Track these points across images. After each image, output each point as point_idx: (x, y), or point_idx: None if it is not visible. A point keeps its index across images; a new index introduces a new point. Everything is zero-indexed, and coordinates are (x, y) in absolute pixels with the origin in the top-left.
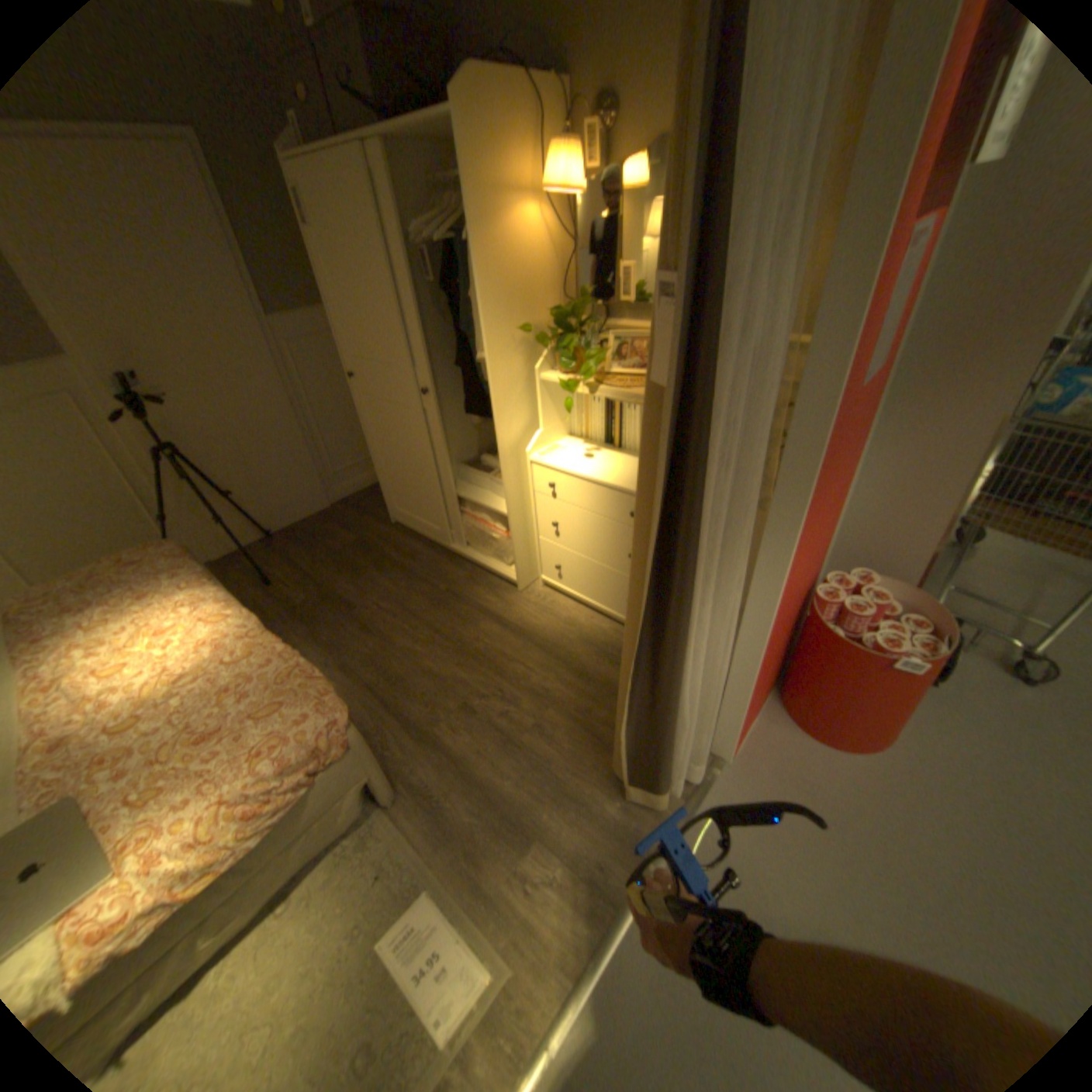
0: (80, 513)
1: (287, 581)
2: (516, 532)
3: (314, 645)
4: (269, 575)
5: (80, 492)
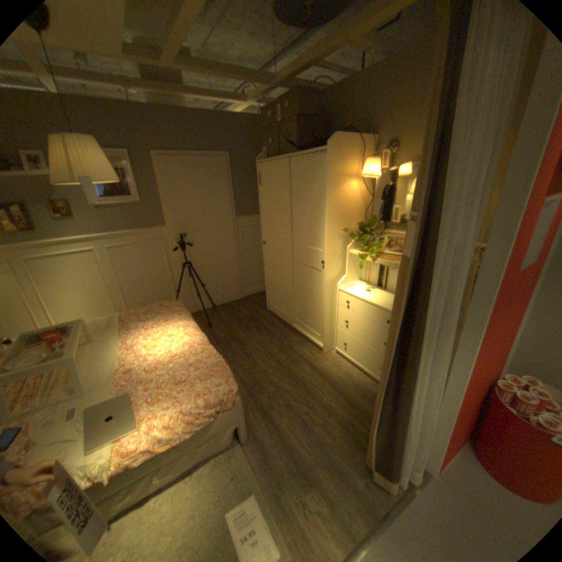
0: (152, 285)
1: (218, 327)
2: (326, 322)
3: (224, 358)
4: (212, 324)
5: (154, 276)
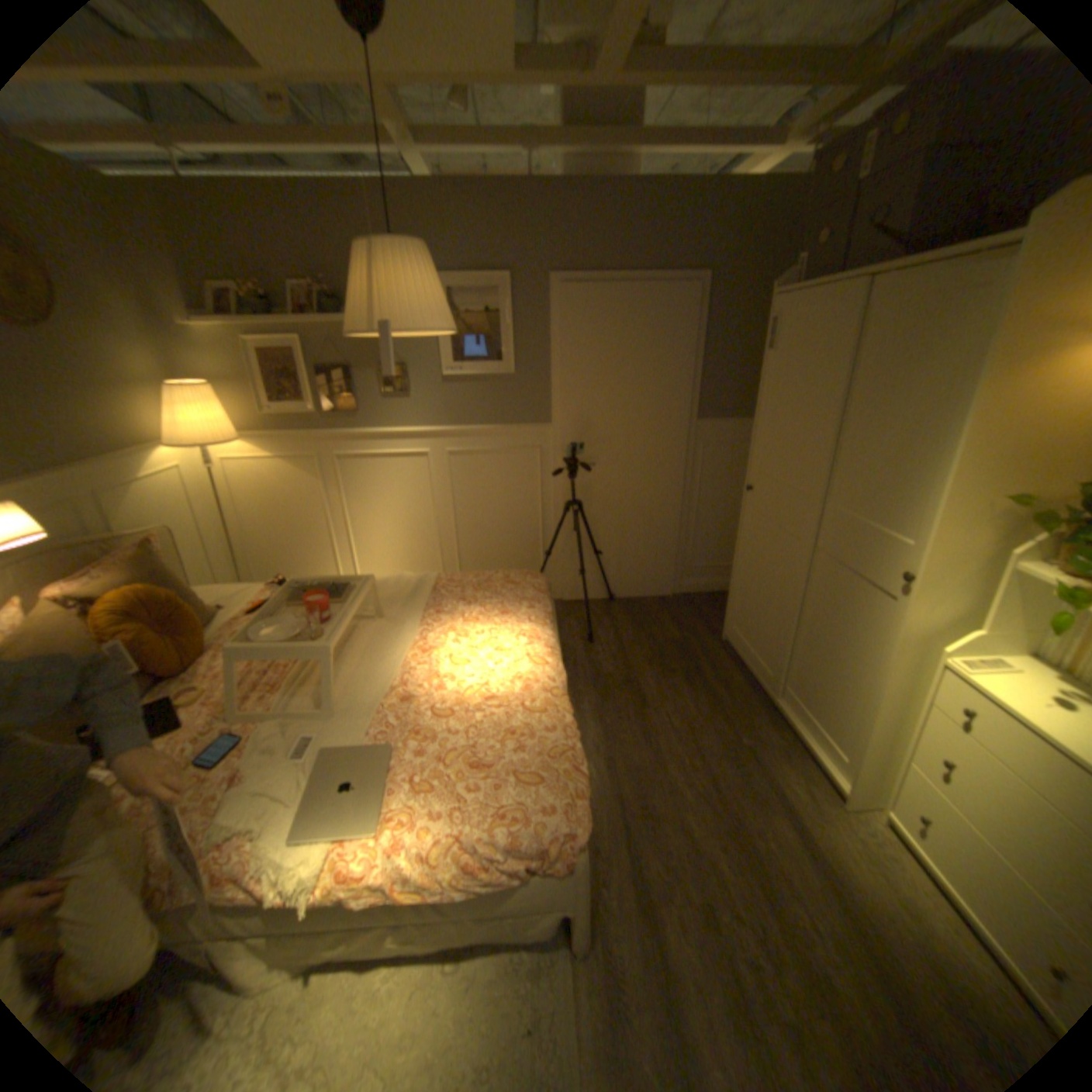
0: (507, 532)
1: (607, 648)
2: (880, 738)
3: (599, 722)
4: (597, 635)
5: (514, 517)
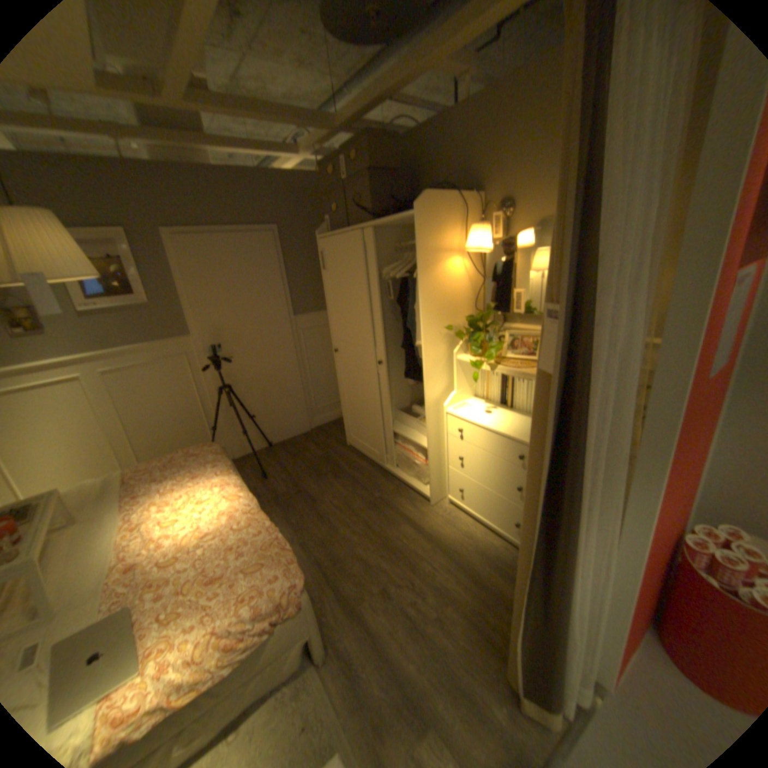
0: (174, 422)
1: (277, 478)
2: (432, 461)
3: (287, 526)
4: (267, 473)
5: (177, 410)
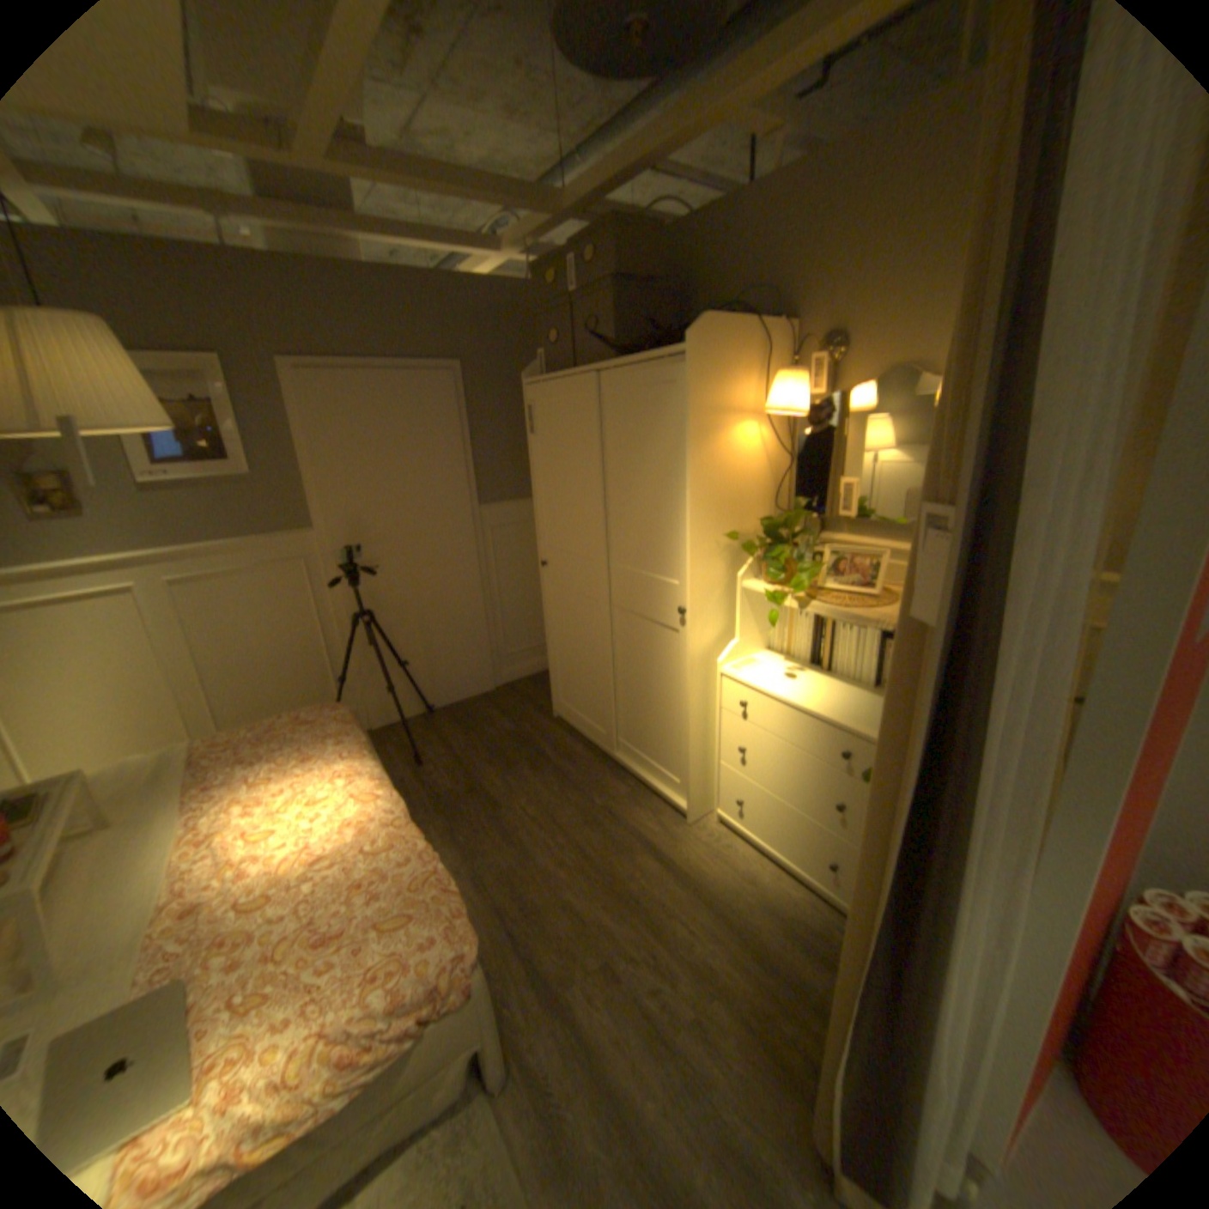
0: (279, 666)
1: (438, 764)
2: (694, 751)
3: (451, 845)
4: (423, 755)
5: (285, 646)
